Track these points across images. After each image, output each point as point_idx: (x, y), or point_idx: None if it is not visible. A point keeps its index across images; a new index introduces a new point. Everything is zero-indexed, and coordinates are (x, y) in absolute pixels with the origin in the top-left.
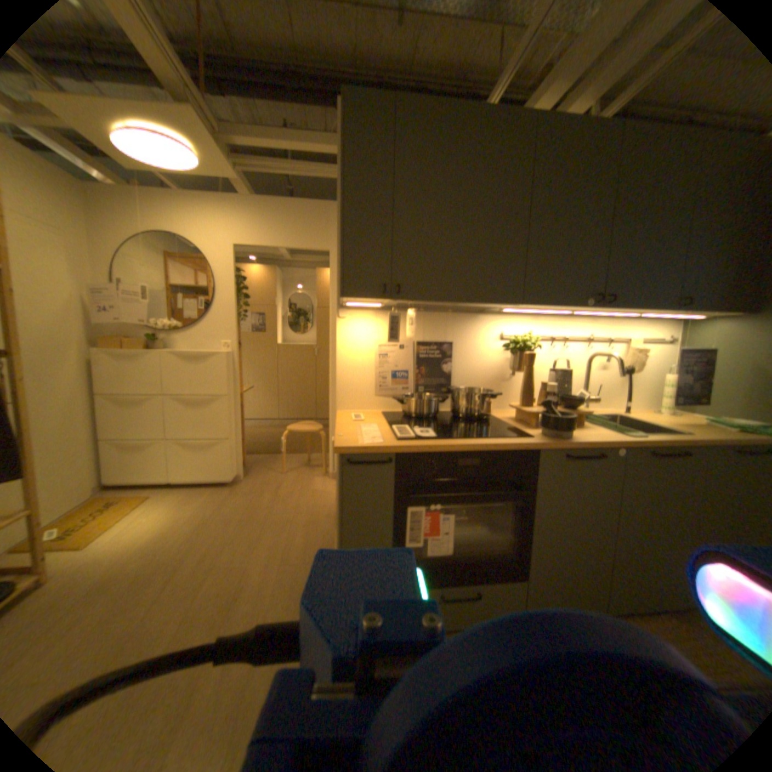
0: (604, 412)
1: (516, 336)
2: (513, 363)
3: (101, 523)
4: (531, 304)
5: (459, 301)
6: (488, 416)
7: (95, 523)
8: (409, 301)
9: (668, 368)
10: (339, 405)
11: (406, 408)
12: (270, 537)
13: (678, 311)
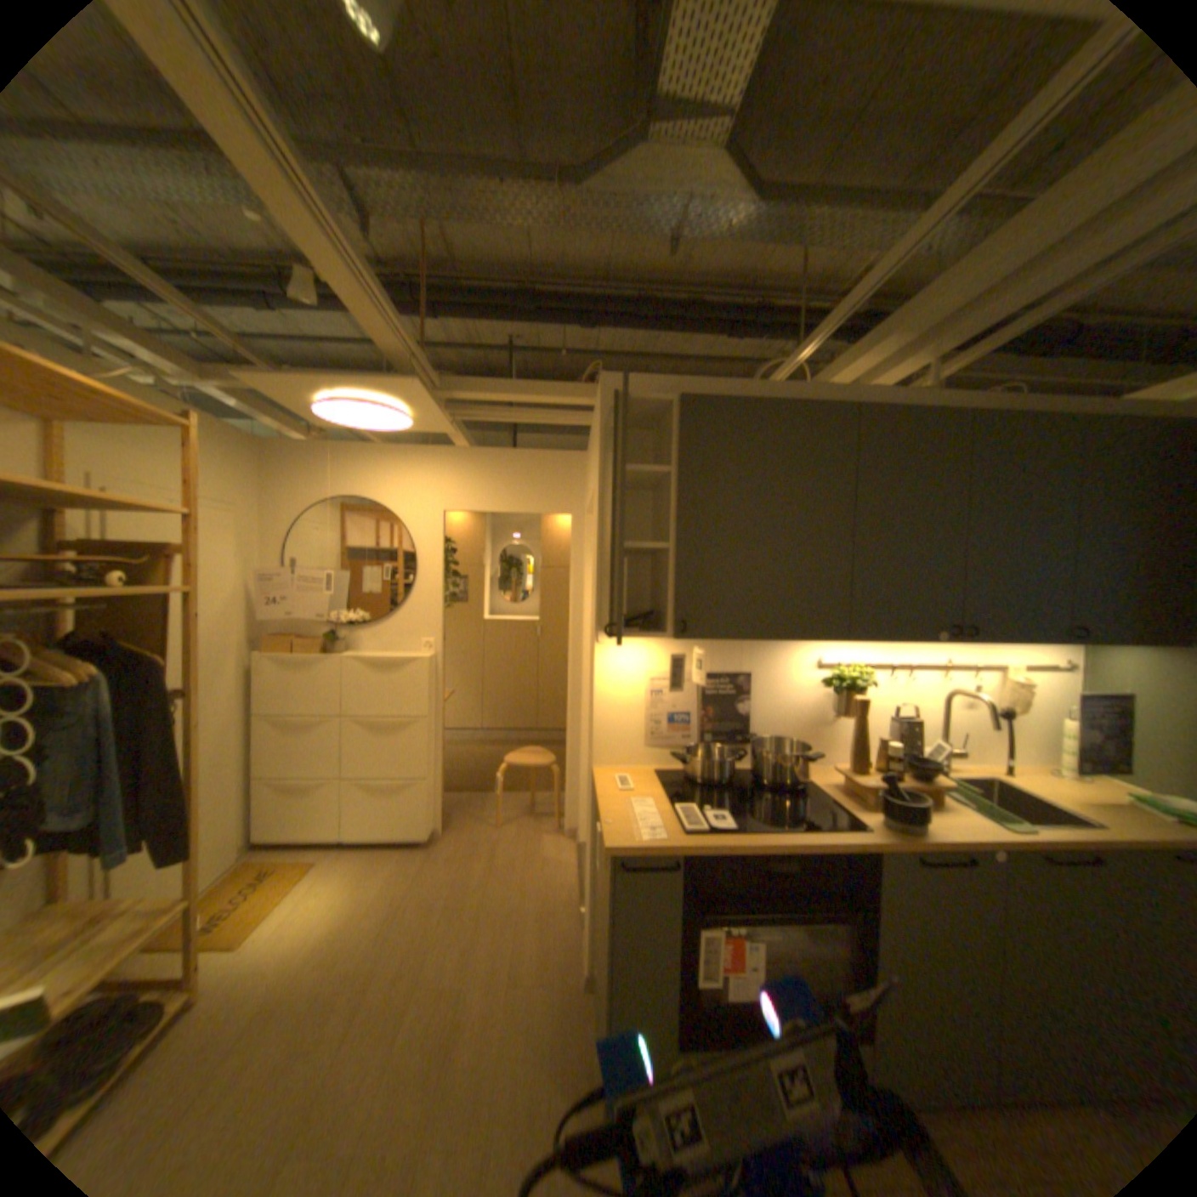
0: (975, 773)
1: (841, 669)
2: (837, 706)
3: (256, 910)
4: (860, 640)
5: (762, 640)
6: (804, 784)
7: (247, 909)
8: (695, 639)
9: (1067, 708)
10: (595, 761)
11: (689, 770)
12: (489, 942)
13: (1070, 642)
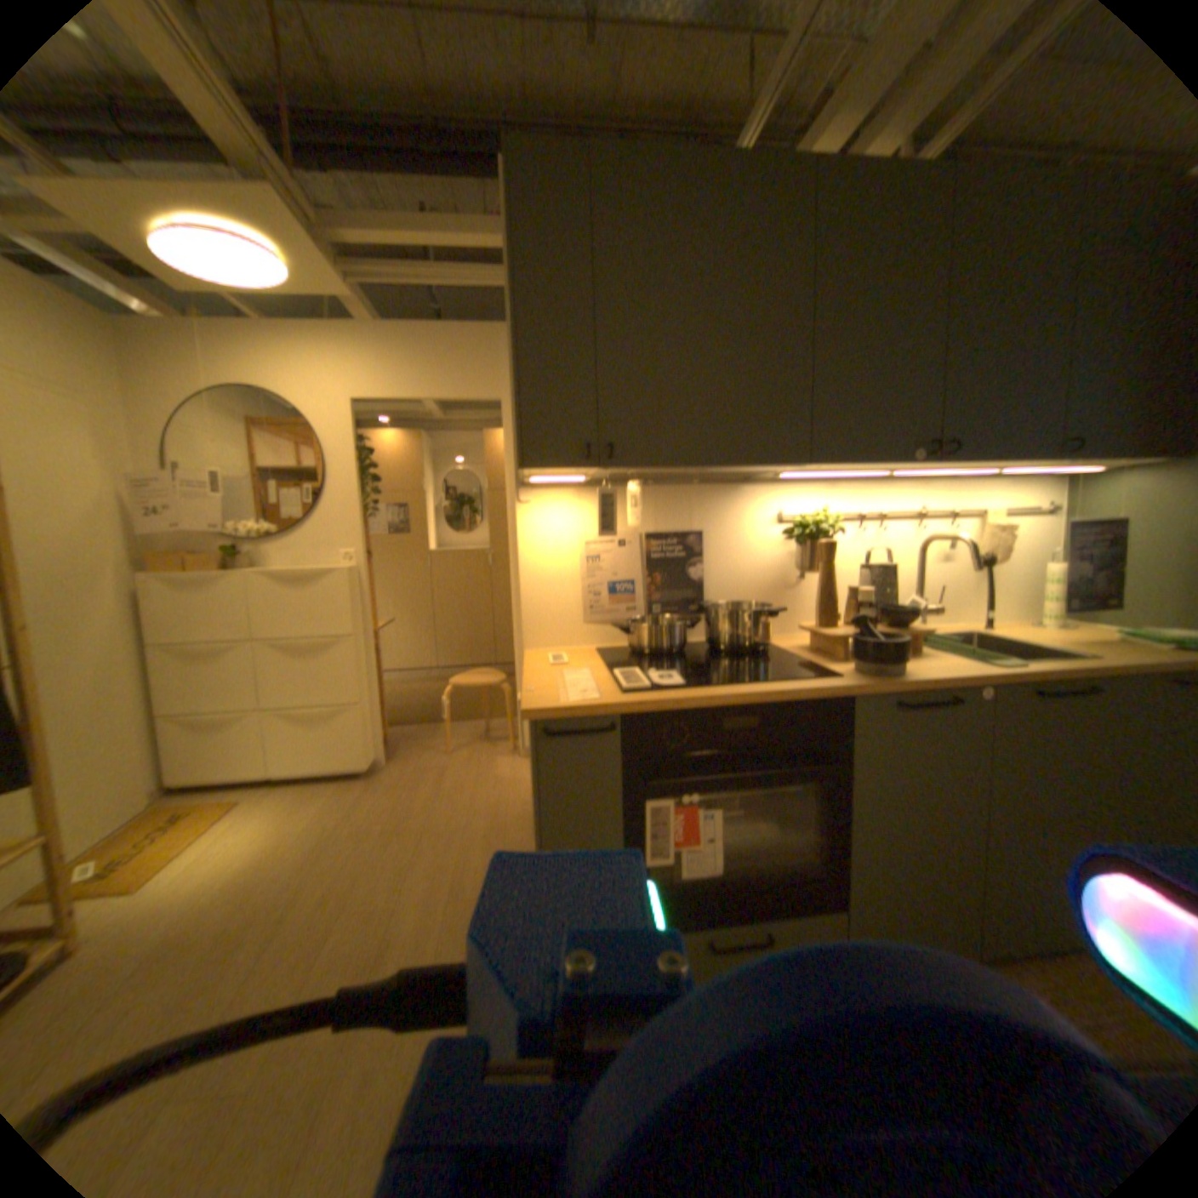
0: (952, 629)
1: (804, 516)
2: (801, 560)
3: (161, 852)
4: (824, 464)
5: (708, 466)
6: (766, 647)
7: (150, 851)
8: (629, 470)
9: (1049, 553)
10: (526, 643)
11: (634, 641)
12: (429, 860)
13: (1060, 461)
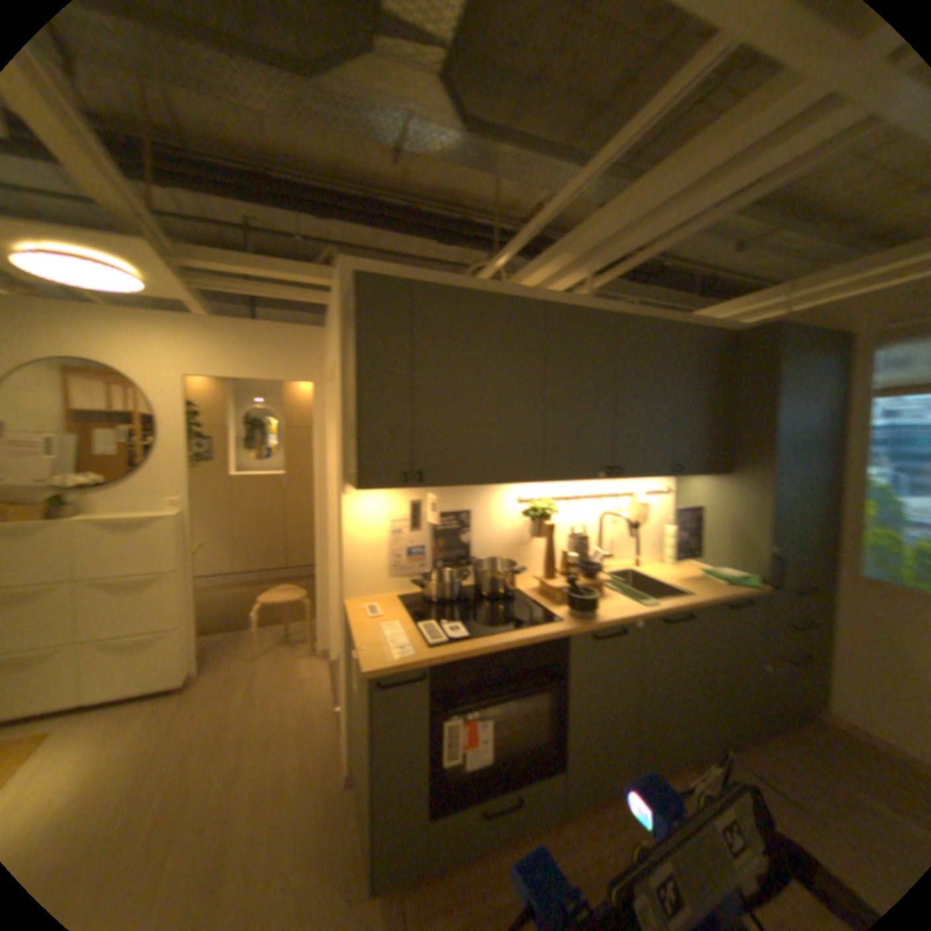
0: (616, 567)
1: (533, 502)
2: (531, 530)
3: None
4: (548, 480)
5: (480, 484)
6: (511, 591)
7: None
8: (428, 486)
9: (665, 518)
10: (345, 595)
11: (425, 592)
12: (250, 767)
13: (670, 475)
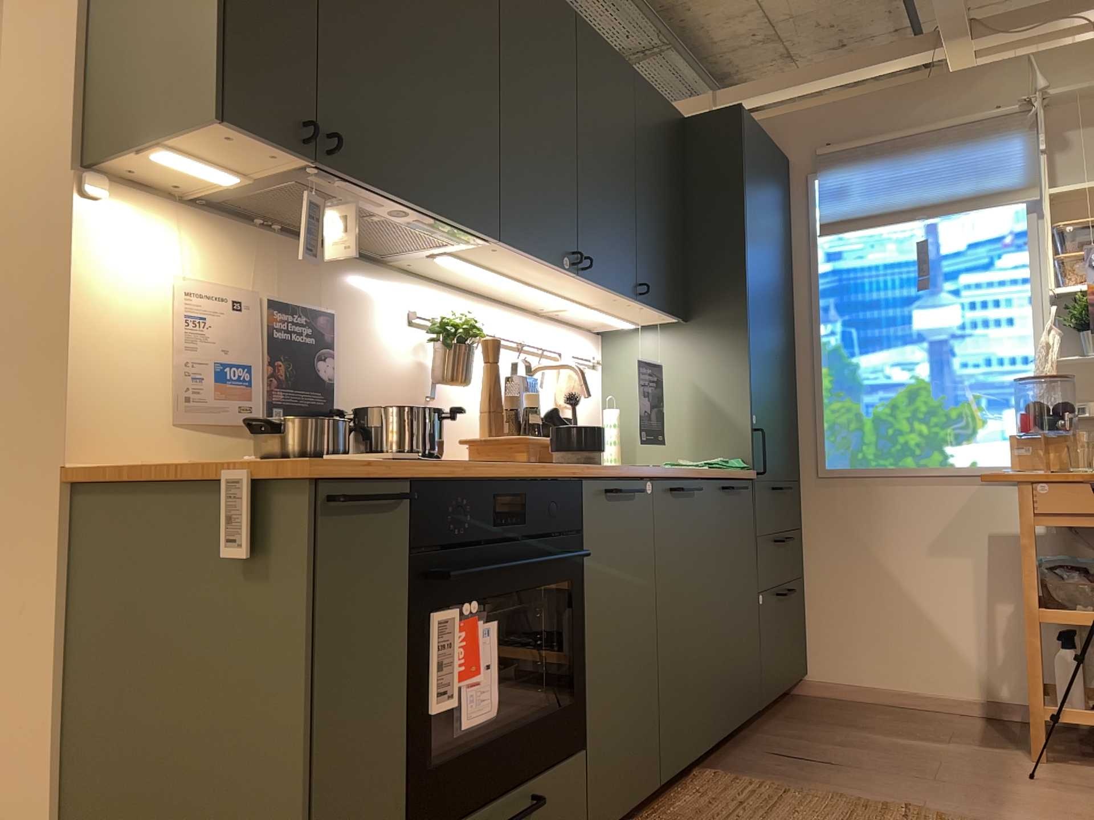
0: None
1: (445, 317)
2: (442, 369)
3: None
4: (500, 248)
5: (417, 208)
6: None
7: None
8: (331, 183)
9: (600, 404)
10: (74, 451)
11: (276, 449)
12: None
13: (629, 304)
